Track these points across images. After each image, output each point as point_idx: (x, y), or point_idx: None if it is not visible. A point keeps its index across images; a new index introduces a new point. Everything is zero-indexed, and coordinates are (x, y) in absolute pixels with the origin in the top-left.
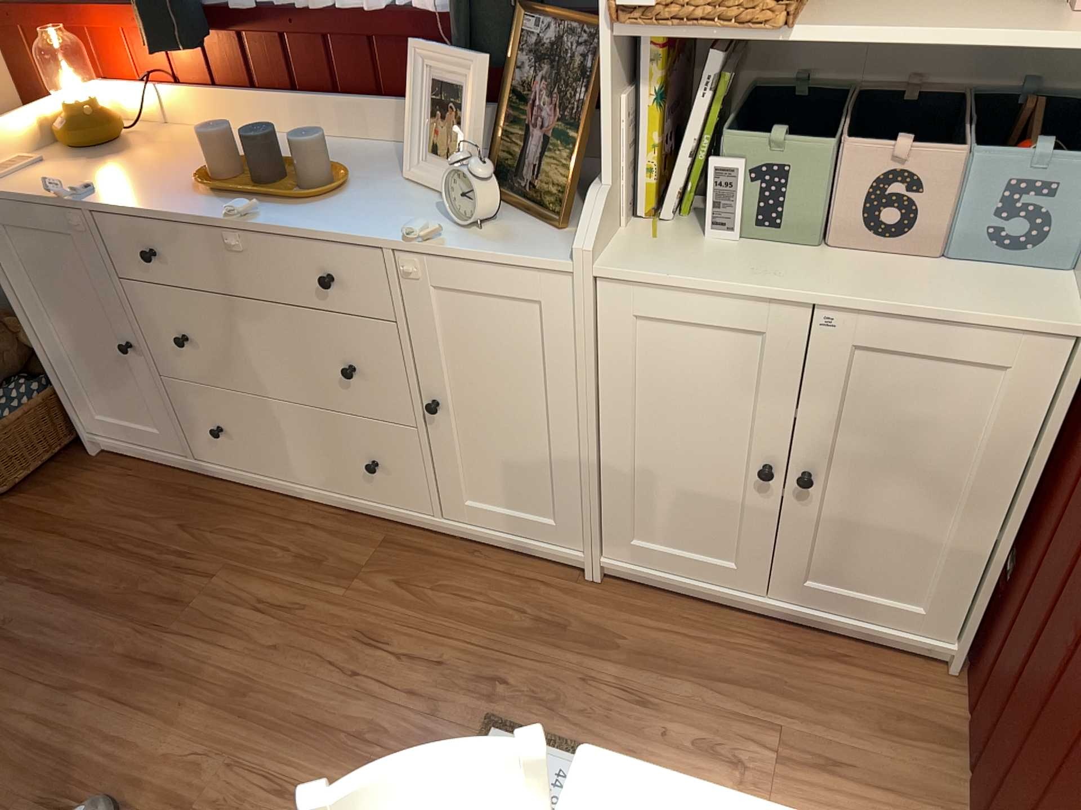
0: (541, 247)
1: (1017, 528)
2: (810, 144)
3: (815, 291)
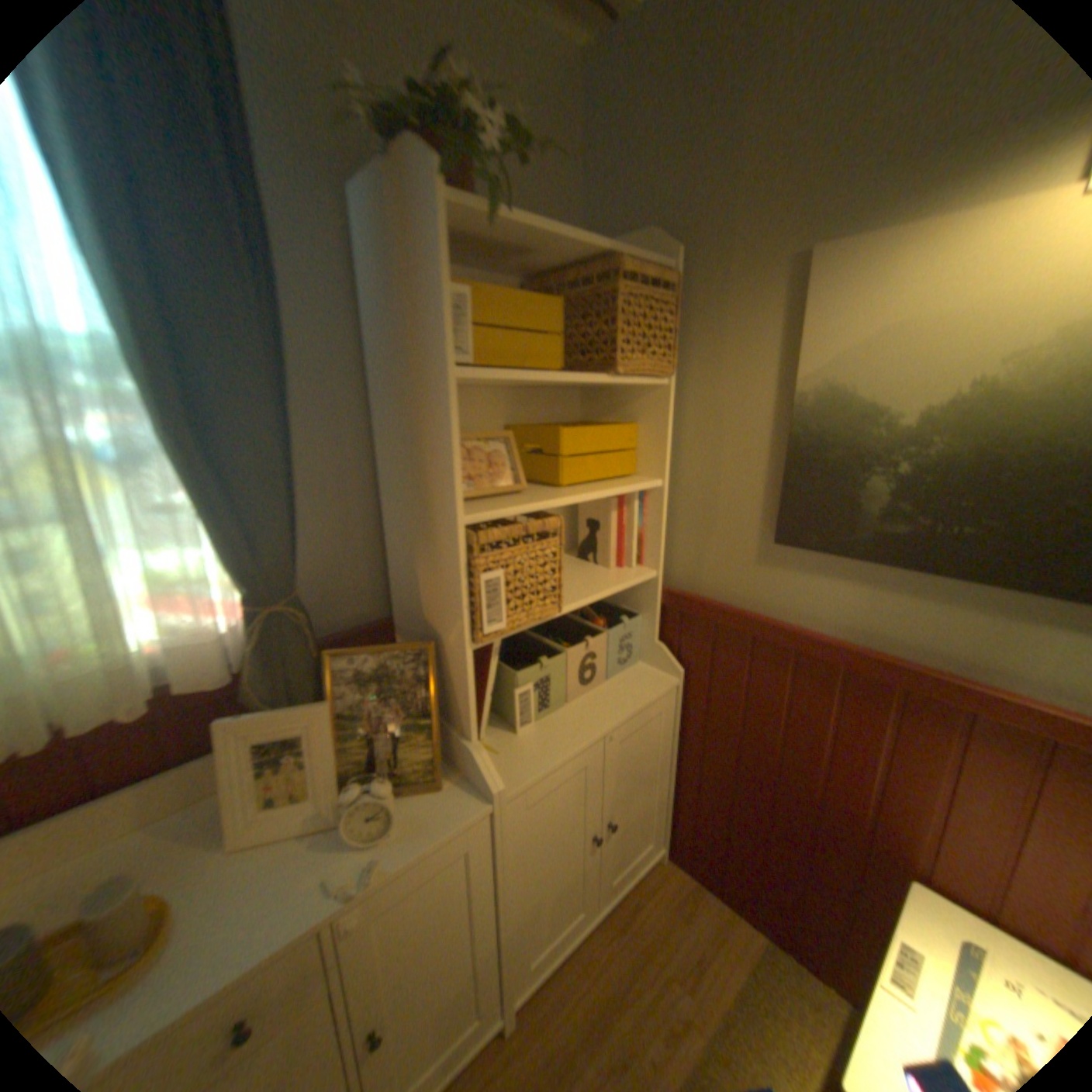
0: (447, 811)
1: (679, 773)
2: (553, 654)
3: (601, 725)
